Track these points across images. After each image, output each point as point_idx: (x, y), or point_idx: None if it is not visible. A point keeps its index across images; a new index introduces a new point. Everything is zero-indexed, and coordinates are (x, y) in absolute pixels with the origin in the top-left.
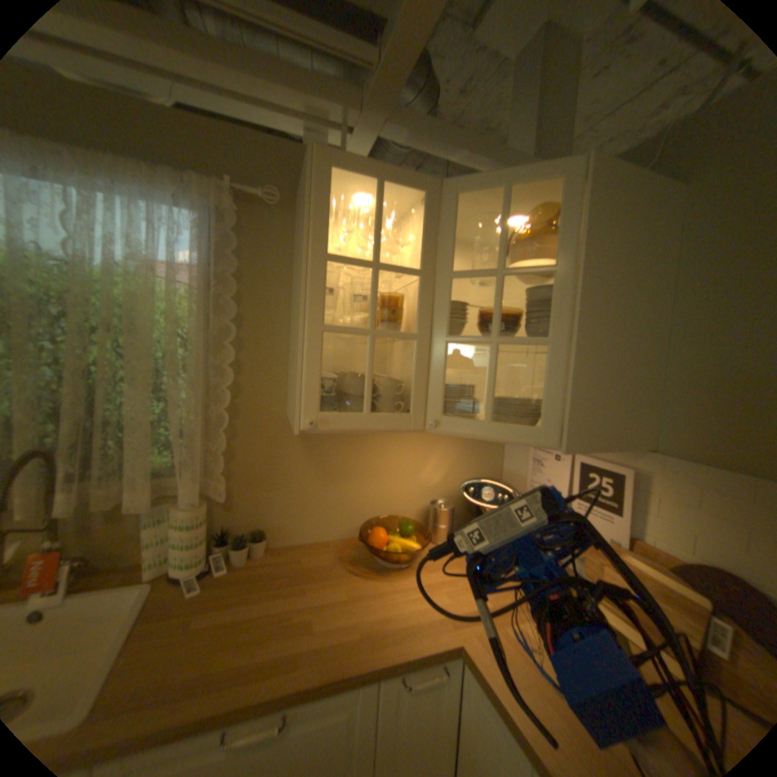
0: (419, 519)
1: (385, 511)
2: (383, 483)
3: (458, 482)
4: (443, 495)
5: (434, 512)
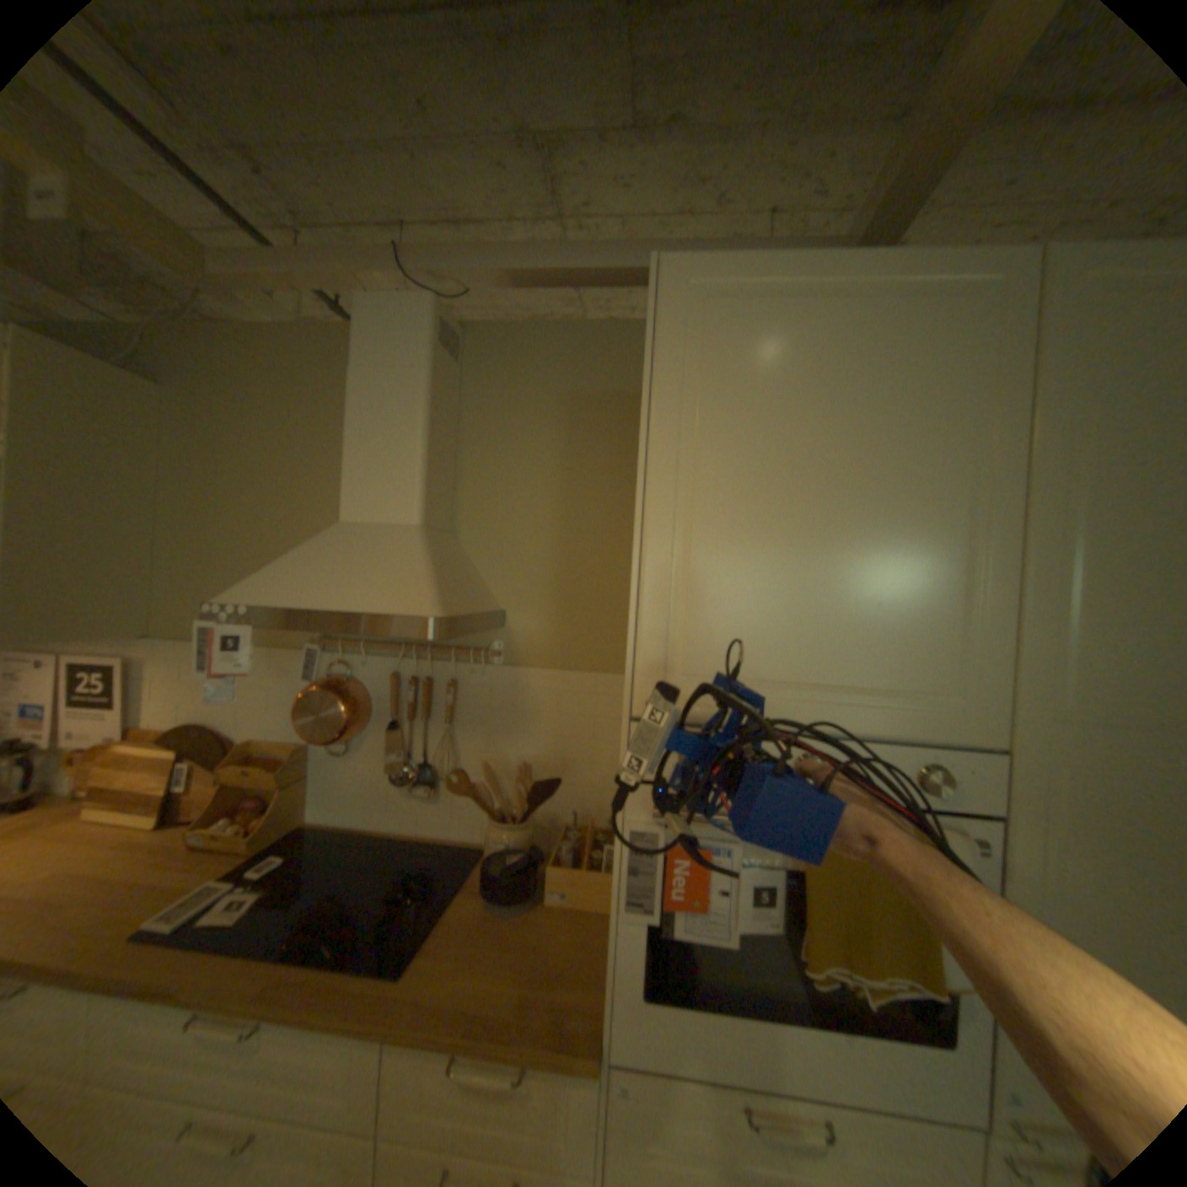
0: None
1: None
2: None
3: None
4: None
5: None
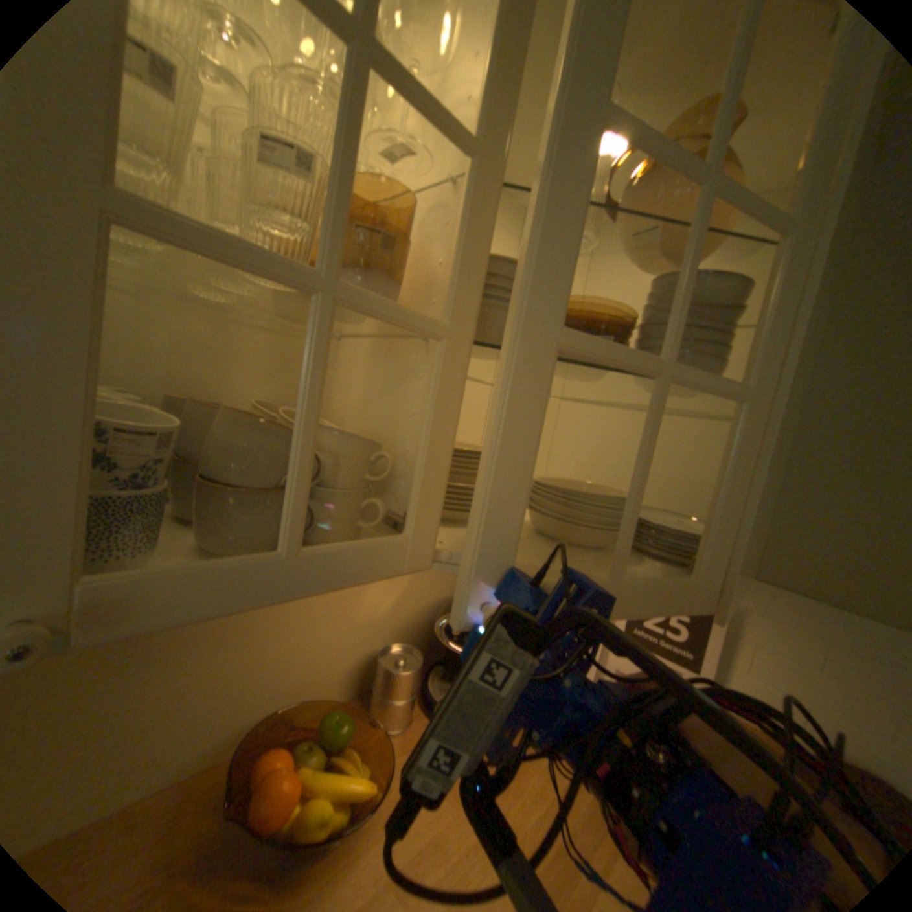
0: (352, 685)
1: (287, 690)
2: (287, 637)
3: (422, 603)
4: (396, 630)
5: (389, 677)
